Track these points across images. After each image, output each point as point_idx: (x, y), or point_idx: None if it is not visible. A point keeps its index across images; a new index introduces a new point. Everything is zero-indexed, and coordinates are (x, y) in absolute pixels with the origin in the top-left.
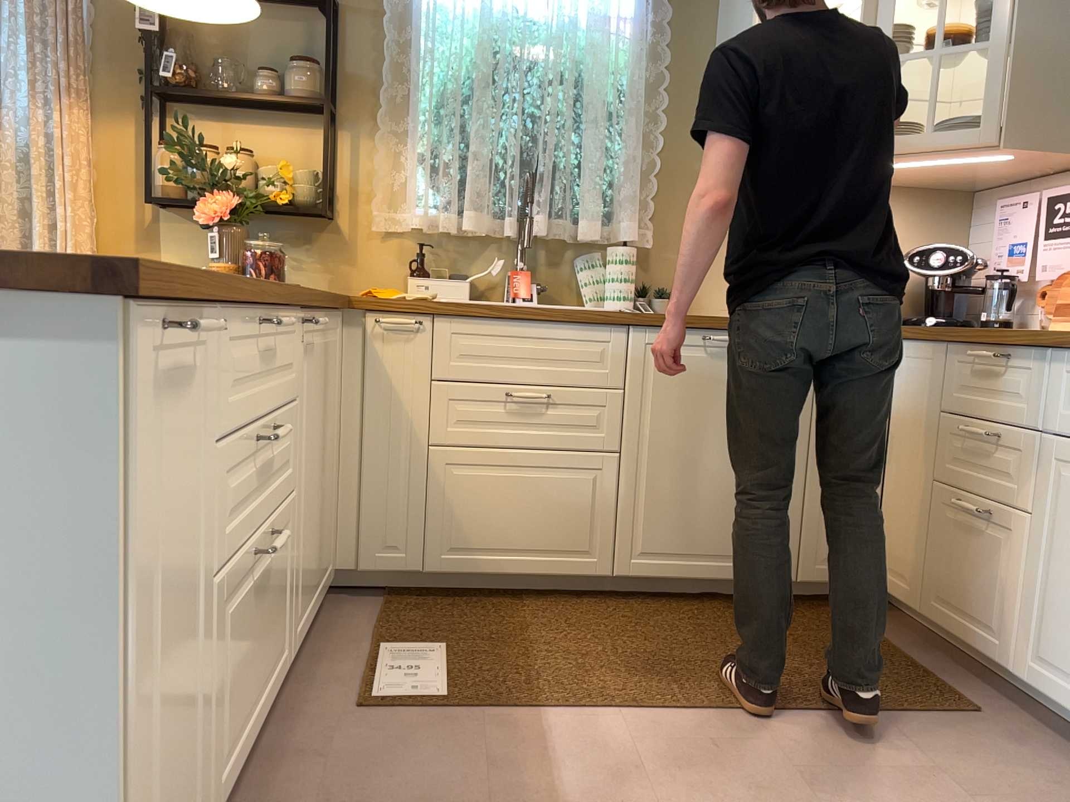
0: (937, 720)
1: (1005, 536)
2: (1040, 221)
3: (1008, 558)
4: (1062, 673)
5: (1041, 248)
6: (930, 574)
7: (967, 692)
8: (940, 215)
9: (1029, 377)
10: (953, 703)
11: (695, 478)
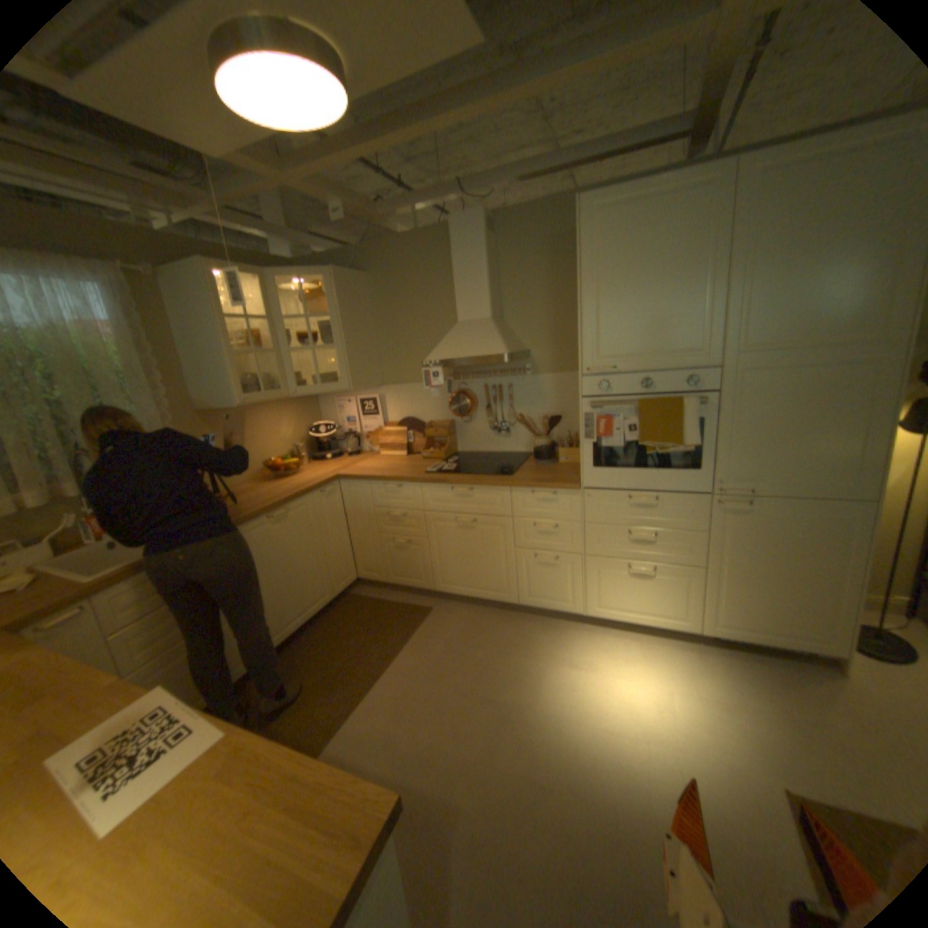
0: (426, 623)
1: (417, 548)
2: (354, 407)
3: (421, 555)
4: (452, 585)
5: (361, 420)
6: (386, 569)
7: (419, 604)
8: (306, 406)
9: (412, 493)
10: (422, 612)
11: (283, 587)
